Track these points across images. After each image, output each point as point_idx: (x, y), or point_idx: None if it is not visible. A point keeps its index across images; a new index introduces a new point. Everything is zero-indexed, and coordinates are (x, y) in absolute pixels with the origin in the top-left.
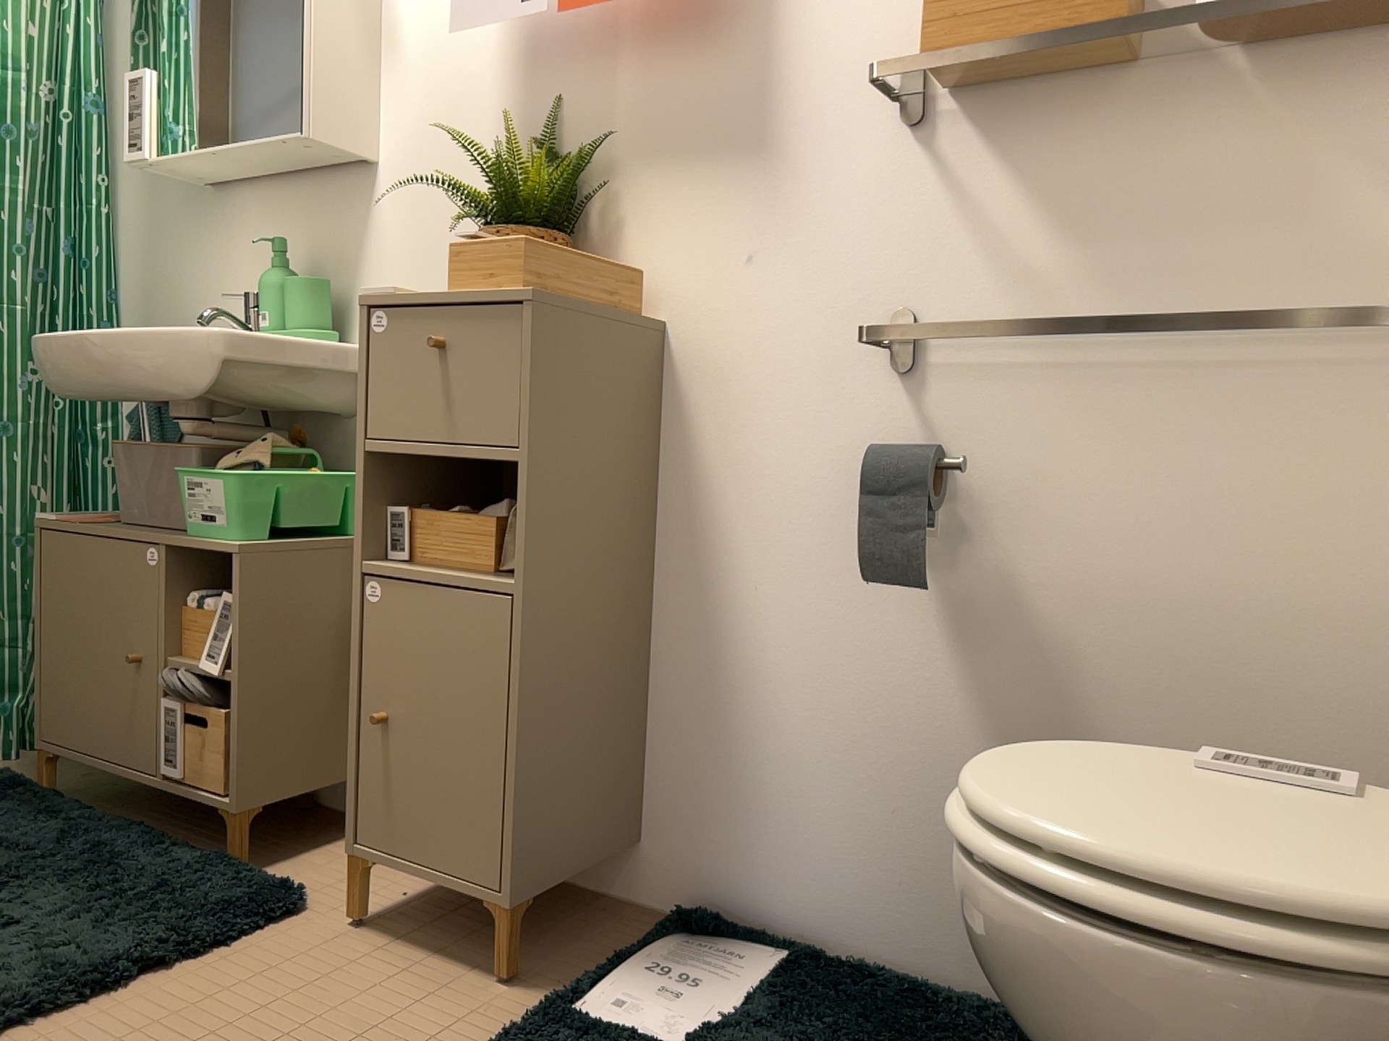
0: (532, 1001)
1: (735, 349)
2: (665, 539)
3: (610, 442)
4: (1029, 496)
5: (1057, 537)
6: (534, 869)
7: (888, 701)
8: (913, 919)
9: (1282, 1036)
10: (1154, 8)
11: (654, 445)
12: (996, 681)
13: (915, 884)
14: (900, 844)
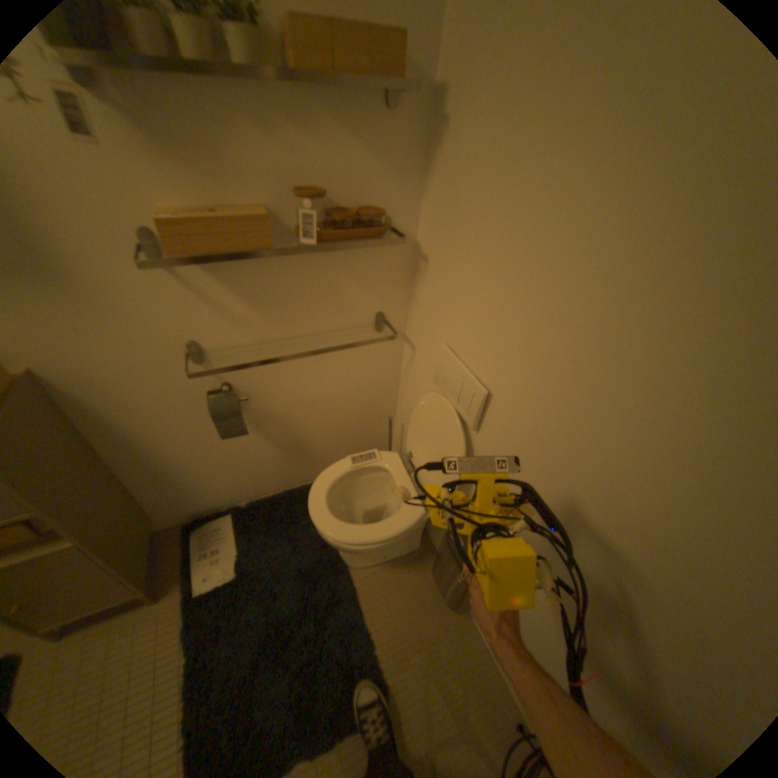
0: (173, 605)
1: (96, 370)
2: (101, 446)
3: (58, 450)
4: (268, 388)
5: (281, 395)
6: (142, 580)
7: (236, 451)
8: (263, 487)
9: (403, 540)
10: (276, 212)
11: (68, 420)
12: (271, 434)
13: (261, 481)
14: (253, 476)
